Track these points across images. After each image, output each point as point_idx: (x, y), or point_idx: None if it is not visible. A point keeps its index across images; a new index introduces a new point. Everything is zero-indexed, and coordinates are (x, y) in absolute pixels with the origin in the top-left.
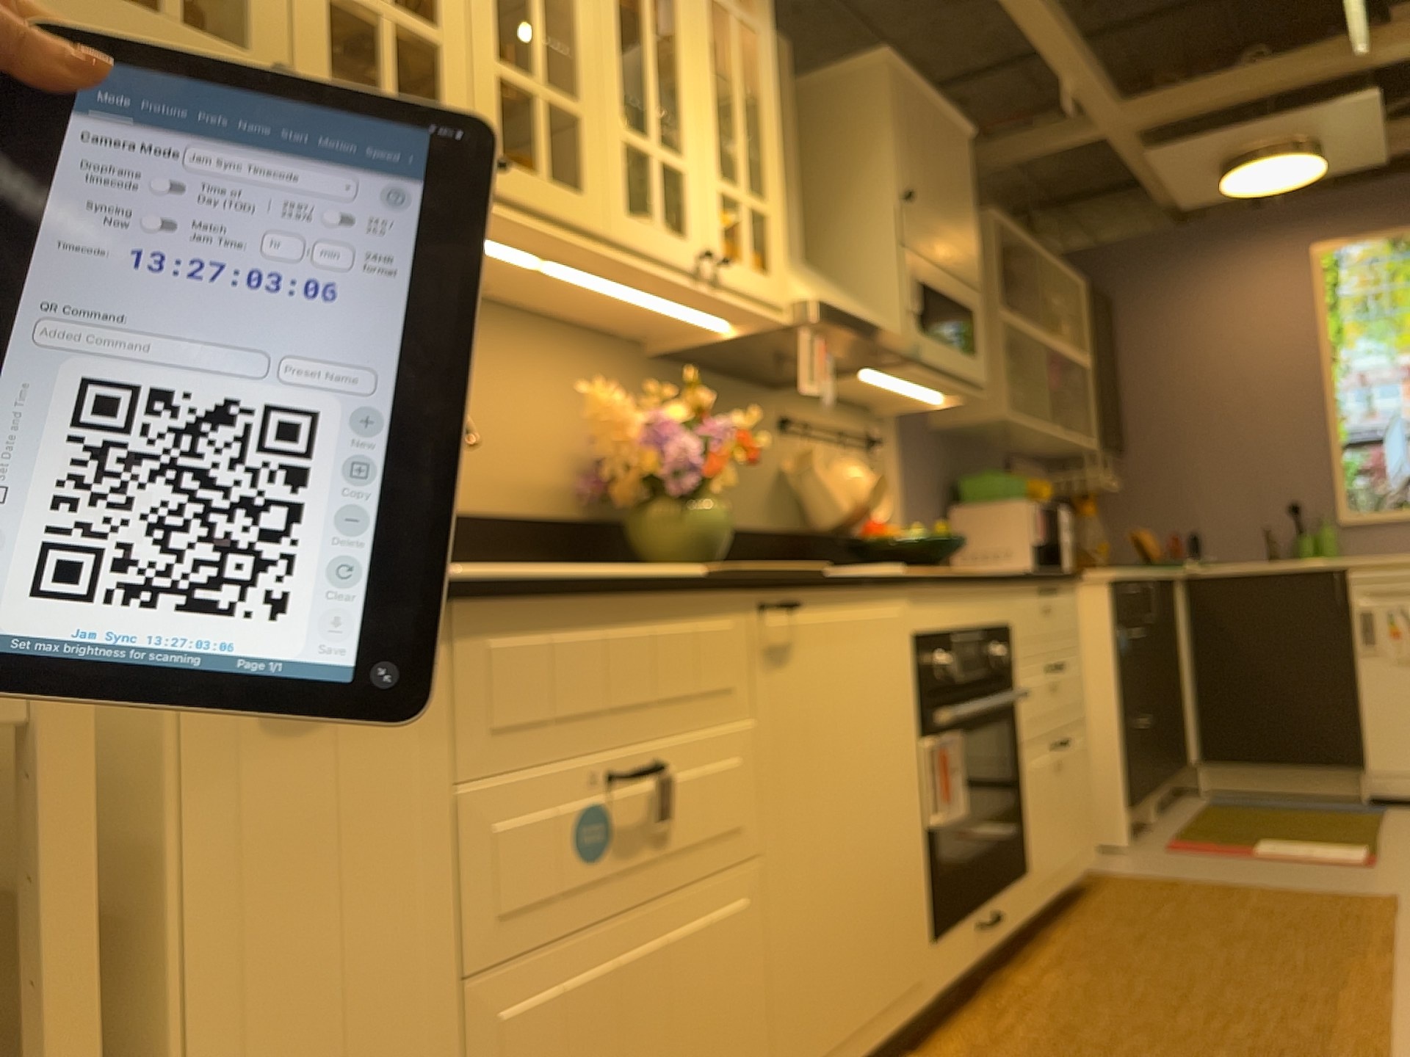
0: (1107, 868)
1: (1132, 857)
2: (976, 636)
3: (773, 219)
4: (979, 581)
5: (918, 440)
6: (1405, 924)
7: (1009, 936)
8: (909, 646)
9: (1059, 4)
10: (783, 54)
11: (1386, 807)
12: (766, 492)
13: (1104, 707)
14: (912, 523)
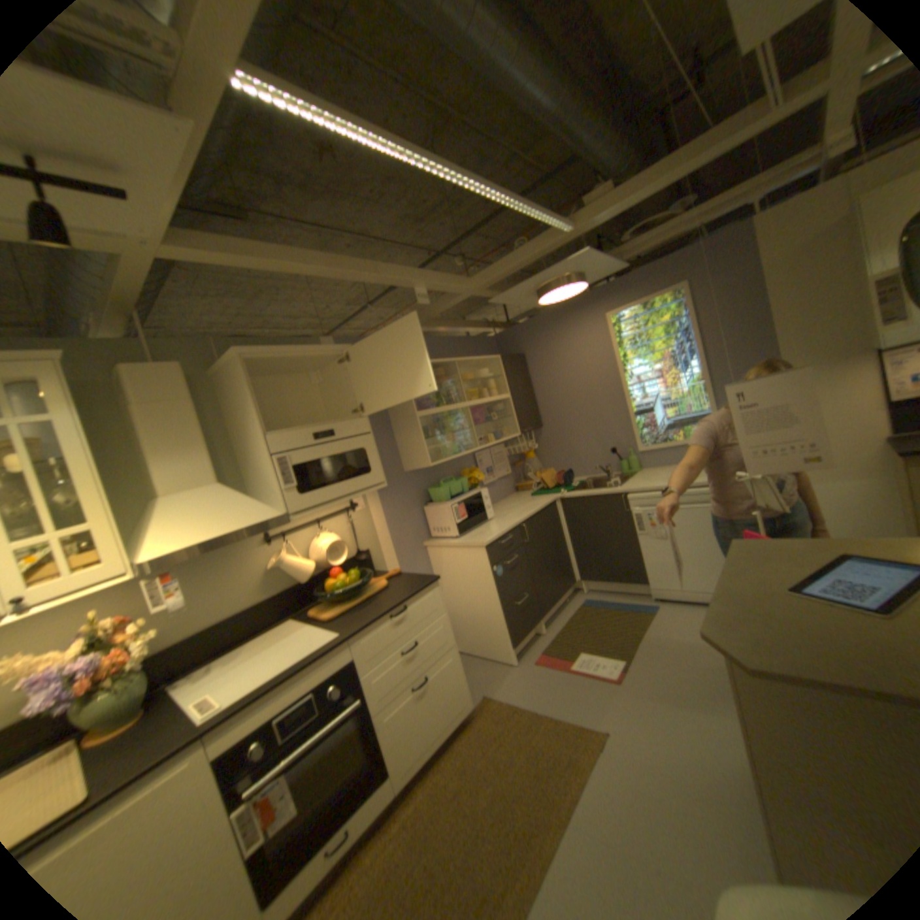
0: (494, 692)
1: (513, 676)
2: (304, 701)
3: (93, 532)
4: (297, 674)
5: (392, 485)
6: (591, 775)
7: (364, 831)
8: (211, 768)
9: (376, 263)
10: (167, 374)
11: (658, 605)
12: (254, 584)
13: (494, 604)
14: (392, 529)
